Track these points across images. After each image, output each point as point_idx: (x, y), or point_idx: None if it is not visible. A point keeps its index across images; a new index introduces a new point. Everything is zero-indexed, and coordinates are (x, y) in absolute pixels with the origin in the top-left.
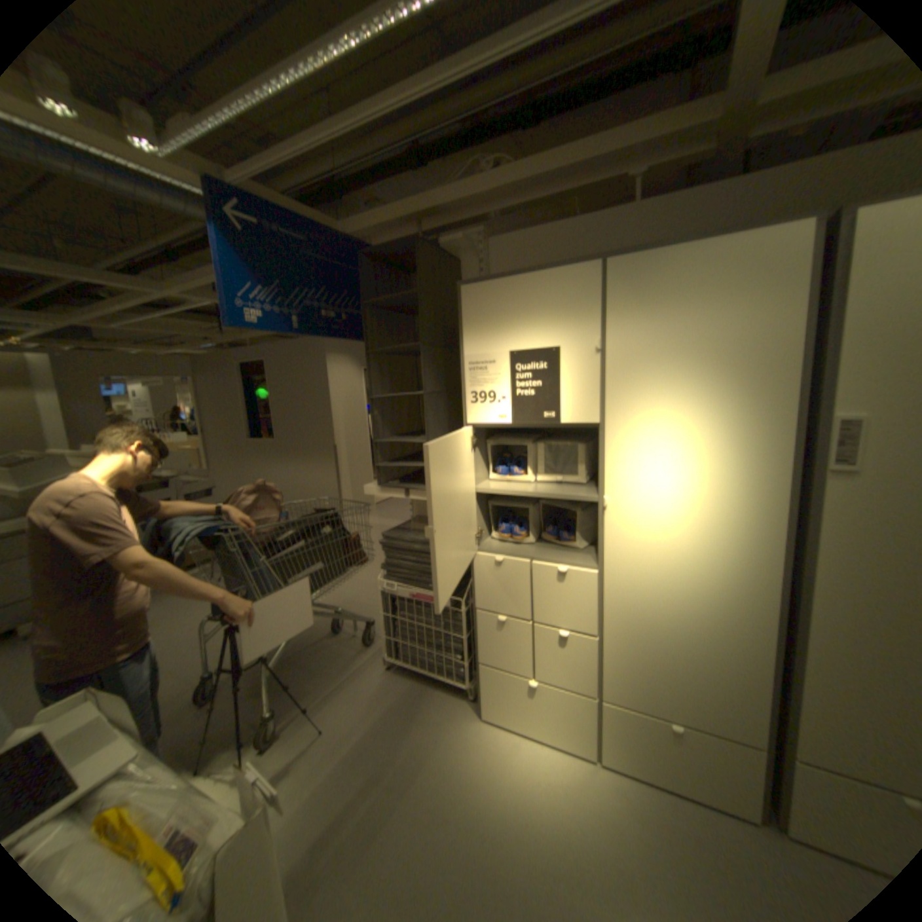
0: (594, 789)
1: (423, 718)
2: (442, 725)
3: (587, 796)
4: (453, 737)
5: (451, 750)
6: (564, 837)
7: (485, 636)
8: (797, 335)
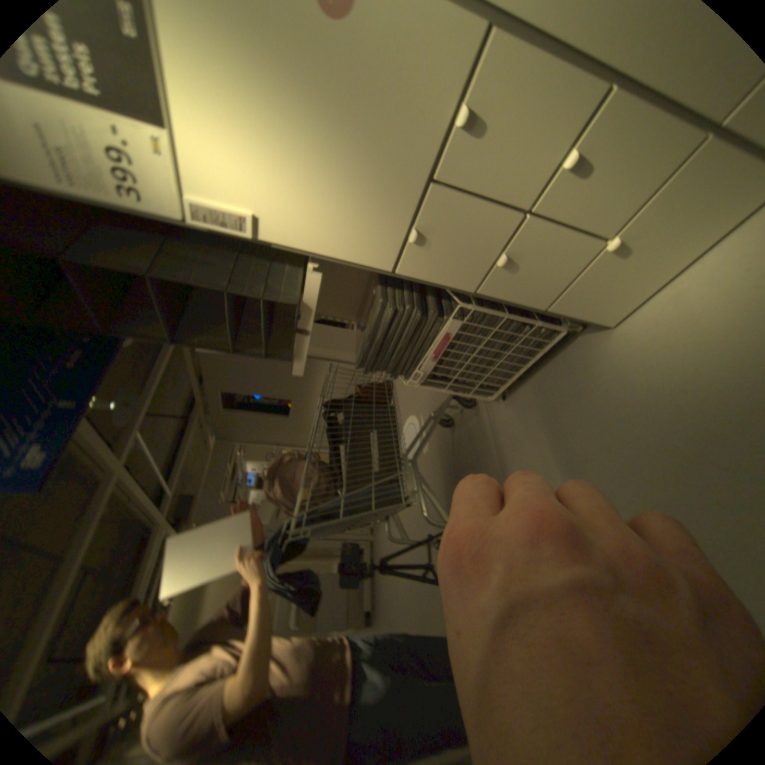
0: None
1: (574, 391)
2: (593, 375)
3: None
4: (616, 370)
5: (630, 379)
6: None
7: (519, 292)
8: None
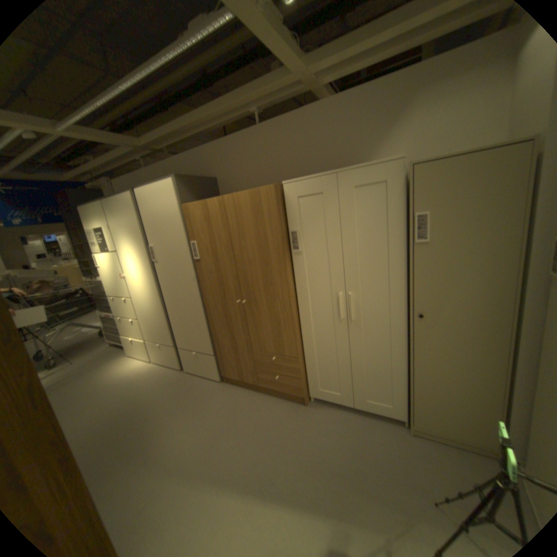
0: (144, 368)
1: (109, 357)
2: (114, 358)
3: (140, 369)
4: (114, 360)
5: (110, 363)
6: (122, 378)
7: (118, 326)
8: (137, 224)
